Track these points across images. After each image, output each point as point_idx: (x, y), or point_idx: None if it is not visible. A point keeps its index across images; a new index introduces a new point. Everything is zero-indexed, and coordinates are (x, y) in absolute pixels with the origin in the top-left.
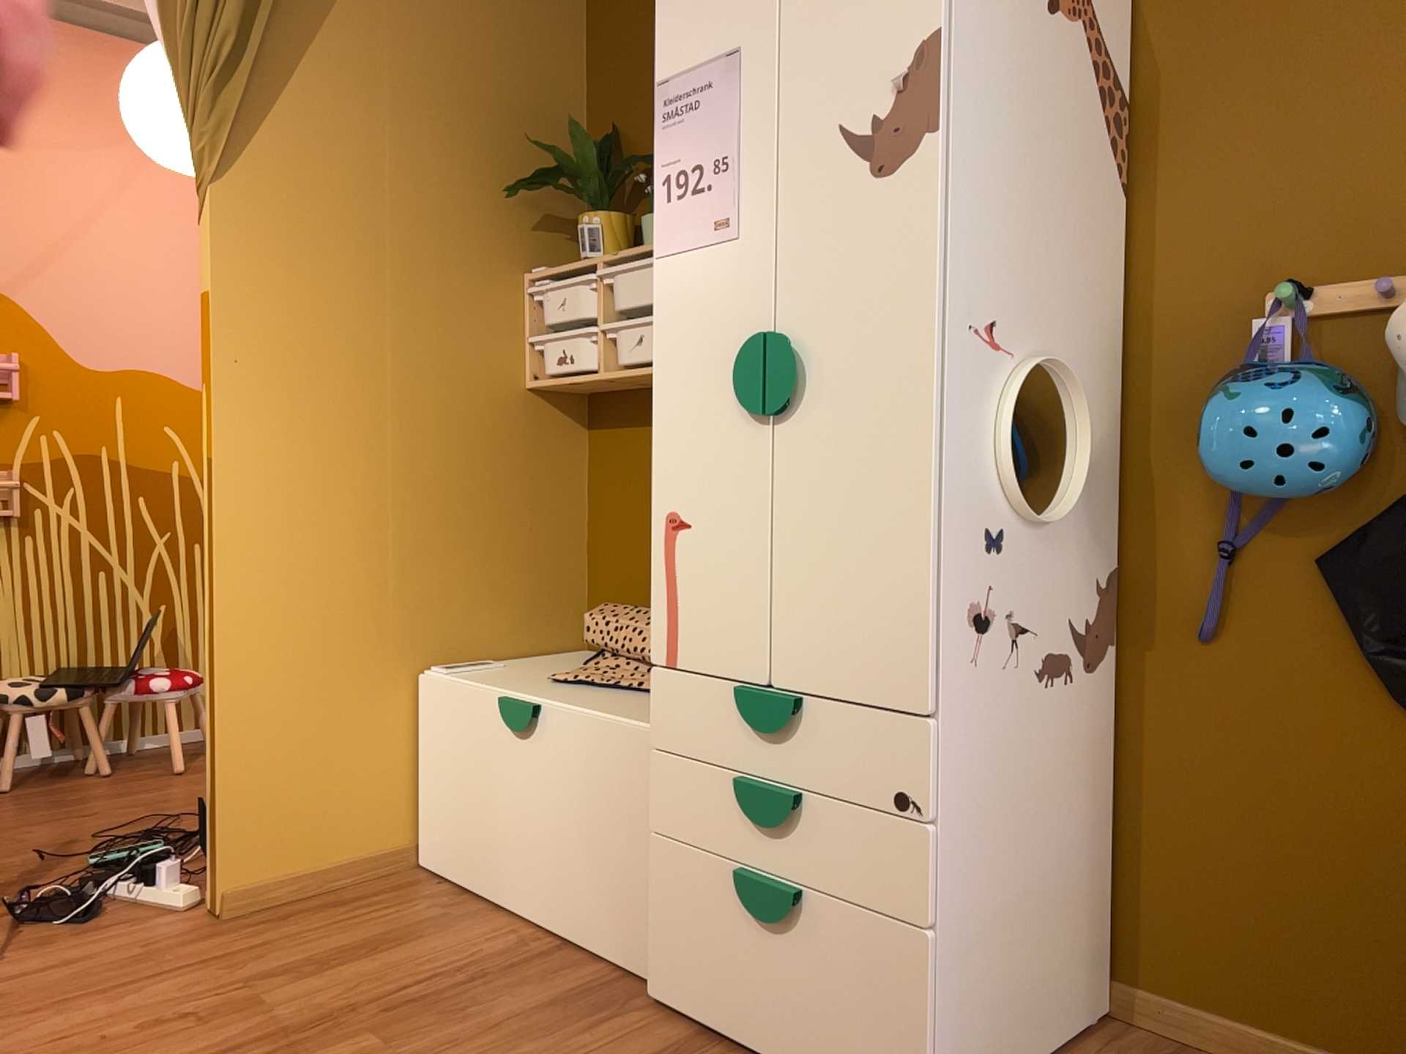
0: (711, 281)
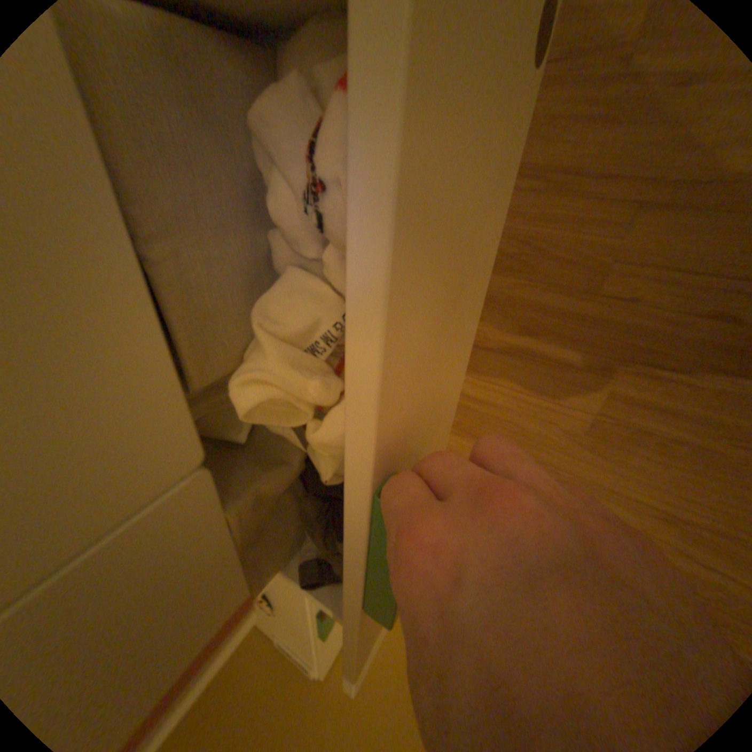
0: None
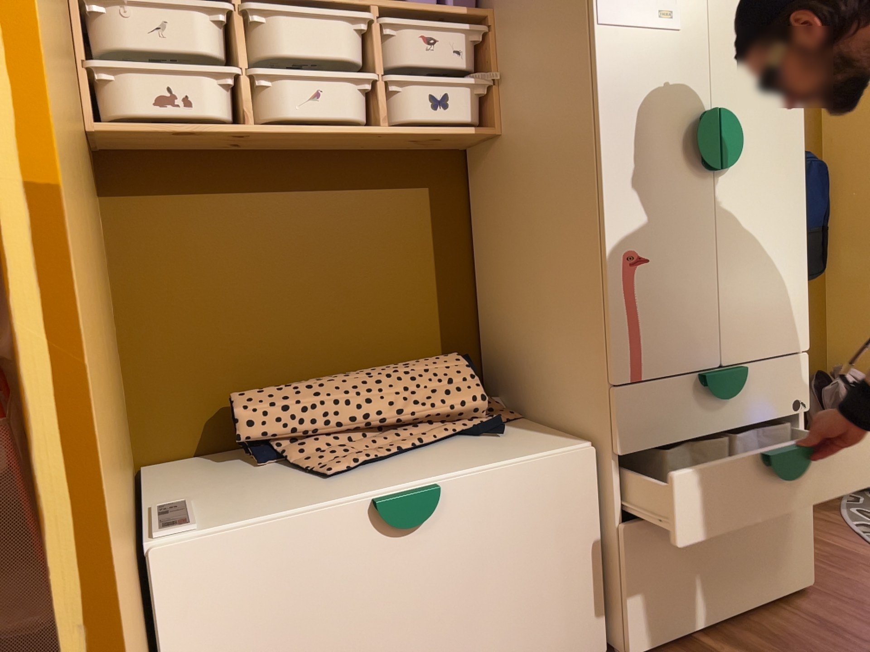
0: (657, 60)
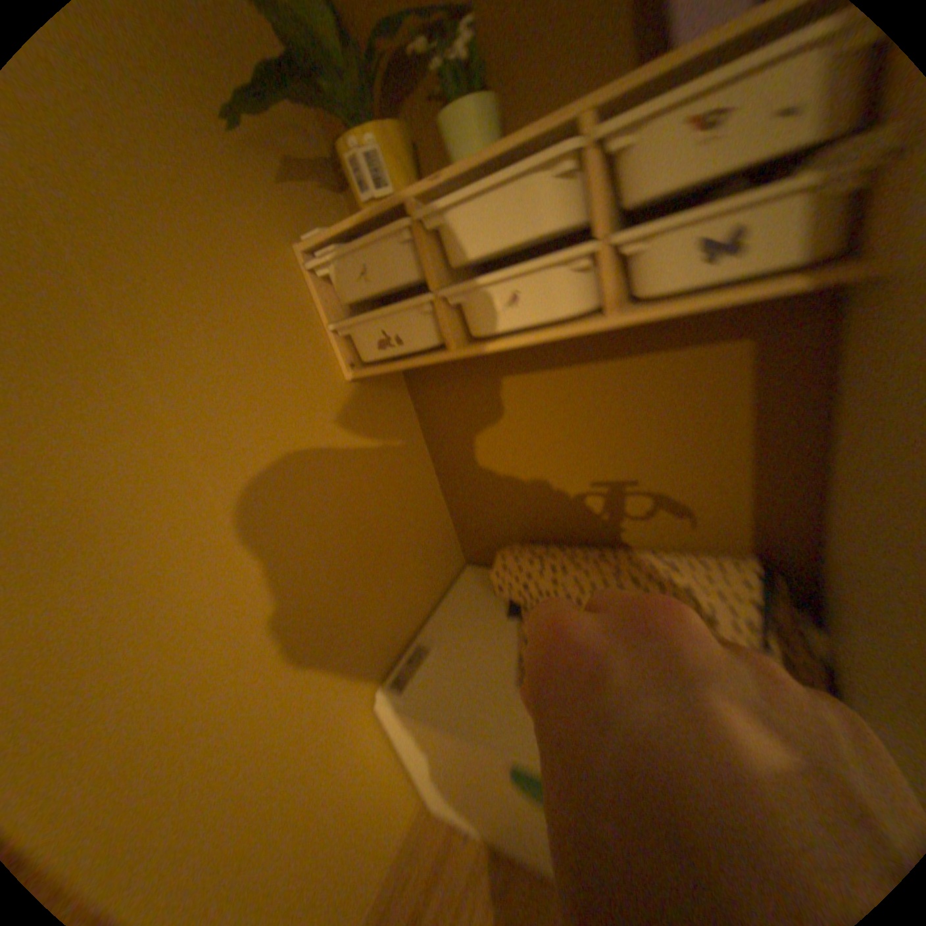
0: None
